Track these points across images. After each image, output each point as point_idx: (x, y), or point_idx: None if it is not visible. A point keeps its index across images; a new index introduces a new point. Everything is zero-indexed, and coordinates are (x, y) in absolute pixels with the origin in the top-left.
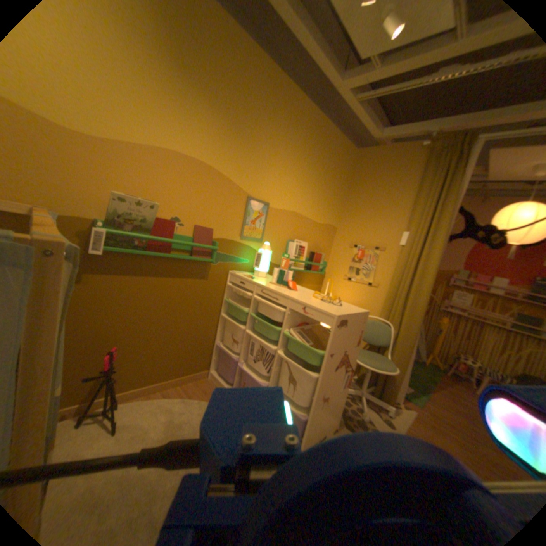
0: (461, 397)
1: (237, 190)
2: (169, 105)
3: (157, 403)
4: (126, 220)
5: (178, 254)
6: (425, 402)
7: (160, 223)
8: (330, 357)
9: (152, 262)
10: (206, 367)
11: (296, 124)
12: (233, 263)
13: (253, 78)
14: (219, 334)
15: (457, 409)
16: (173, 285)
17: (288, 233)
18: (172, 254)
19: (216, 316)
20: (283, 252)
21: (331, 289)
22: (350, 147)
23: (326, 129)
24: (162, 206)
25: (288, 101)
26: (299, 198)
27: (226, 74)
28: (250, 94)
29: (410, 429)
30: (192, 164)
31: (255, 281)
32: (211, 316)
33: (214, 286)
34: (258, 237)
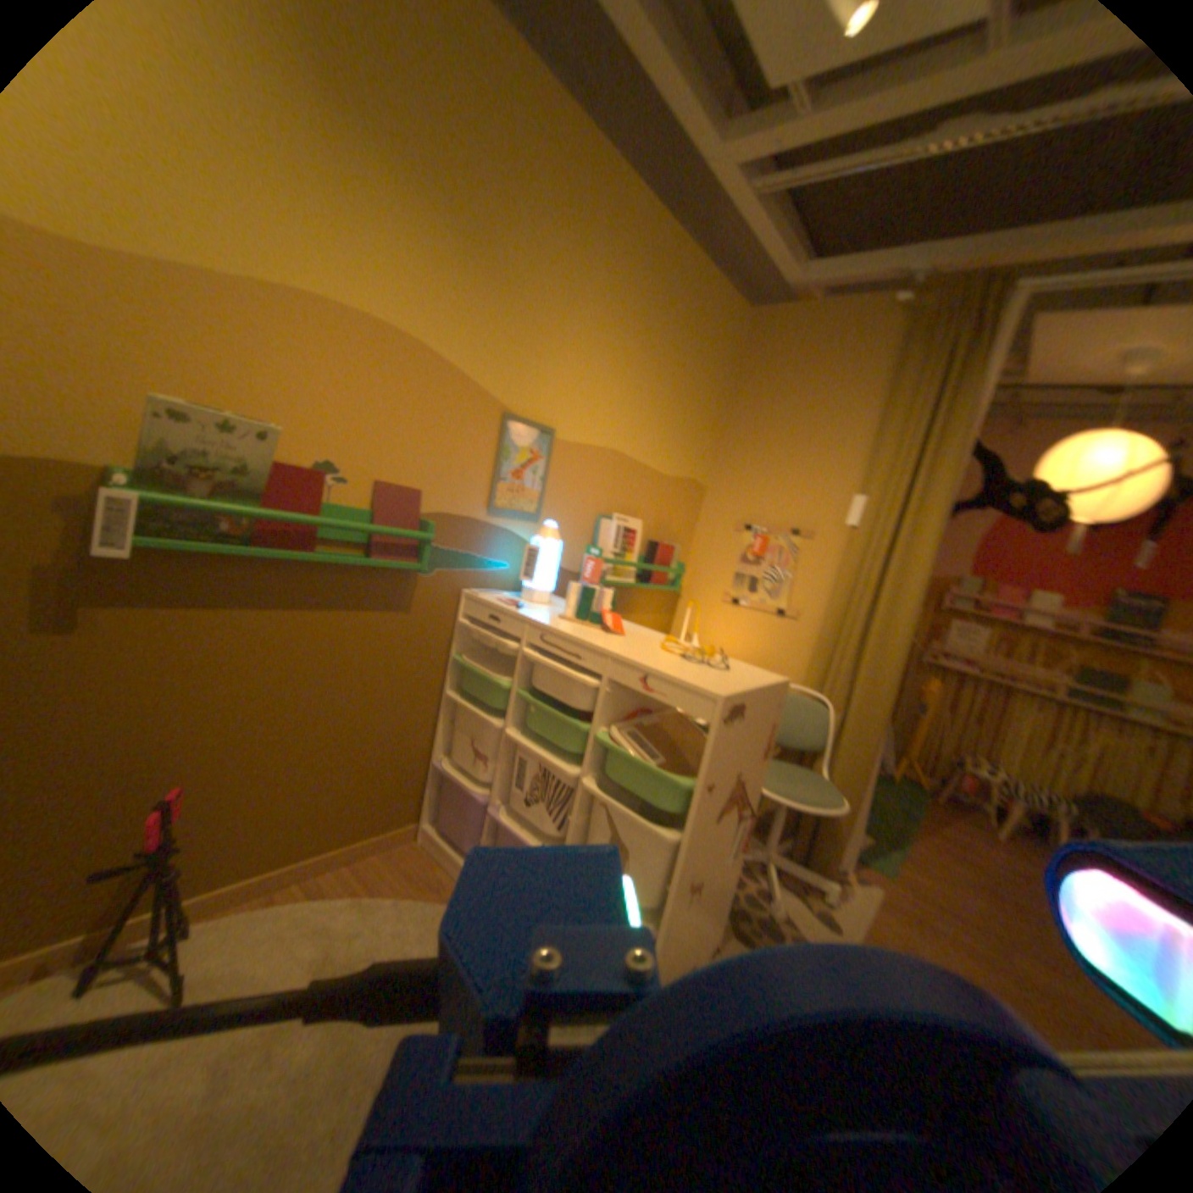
0: (969, 850)
1: (478, 397)
2: (298, 174)
3: (293, 913)
4: (192, 469)
5: (336, 553)
6: (899, 864)
7: (286, 476)
8: (705, 789)
9: (269, 573)
10: (412, 815)
11: (616, 242)
12: (470, 571)
13: (513, 122)
14: (442, 739)
15: (964, 875)
16: (323, 629)
17: (599, 500)
18: (318, 554)
19: (434, 697)
20: (589, 543)
21: (696, 626)
22: (736, 303)
23: (682, 258)
24: (289, 433)
25: (596, 184)
26: (623, 417)
27: (445, 106)
28: (506, 160)
29: (872, 929)
30: (363, 329)
31: (526, 614)
32: (421, 698)
33: (427, 627)
34: (530, 509)
